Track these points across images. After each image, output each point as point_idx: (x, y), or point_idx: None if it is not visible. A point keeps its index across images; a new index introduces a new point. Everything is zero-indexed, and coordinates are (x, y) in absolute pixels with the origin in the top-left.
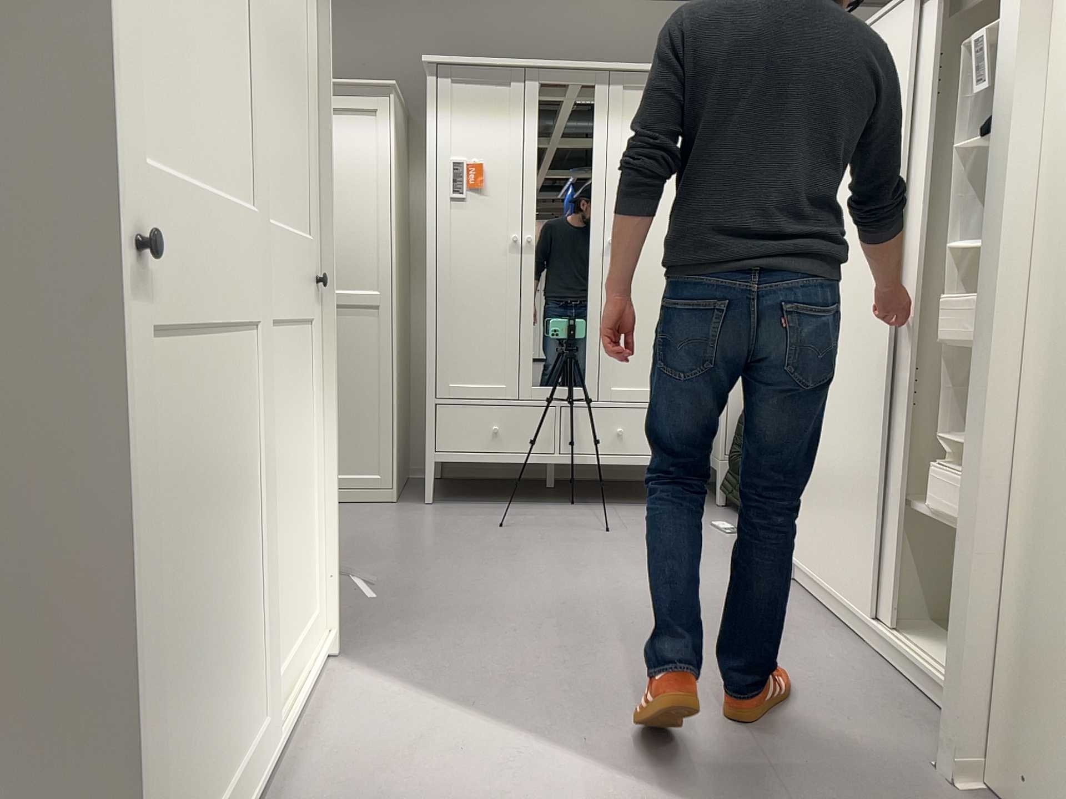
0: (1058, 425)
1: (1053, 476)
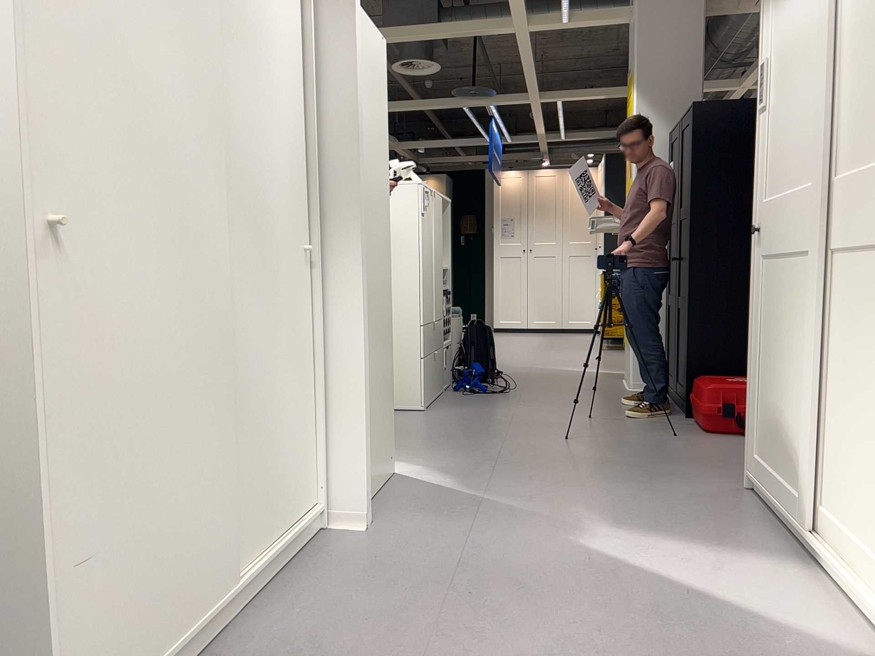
0: (365, 296)
1: (366, 321)
